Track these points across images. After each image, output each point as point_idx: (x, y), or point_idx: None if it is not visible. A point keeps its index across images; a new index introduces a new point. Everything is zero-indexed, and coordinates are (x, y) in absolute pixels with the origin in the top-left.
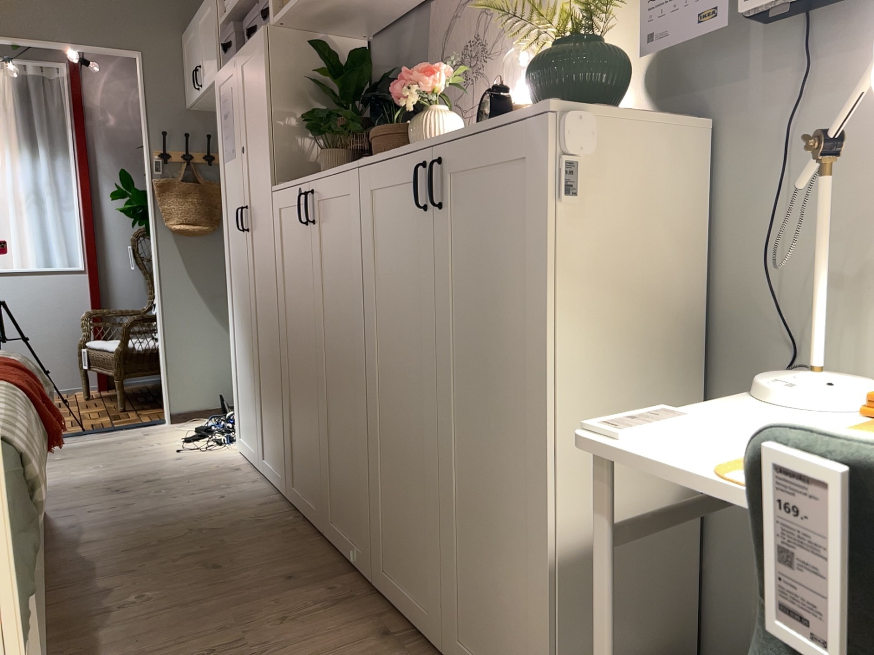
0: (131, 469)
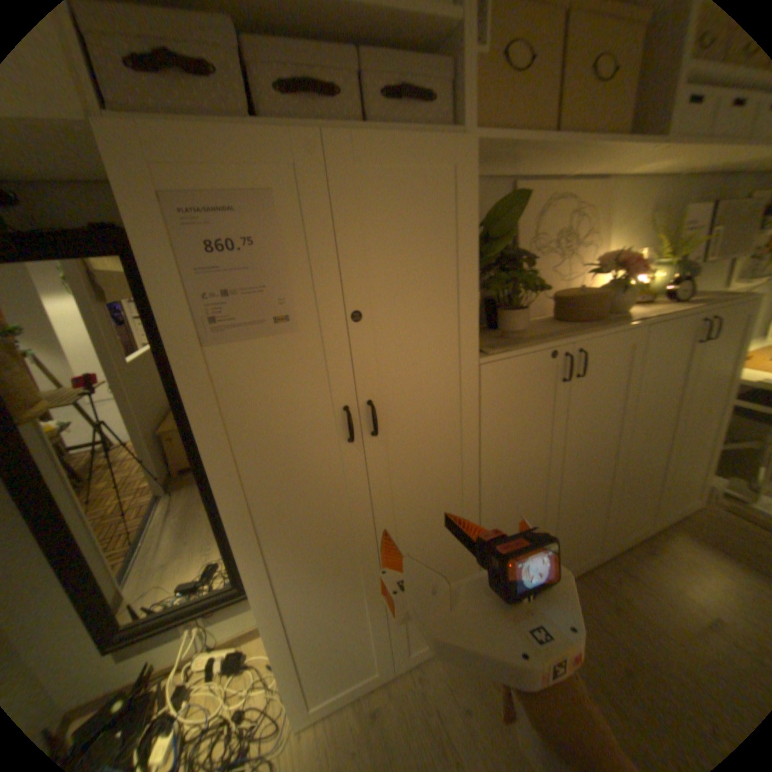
0: None
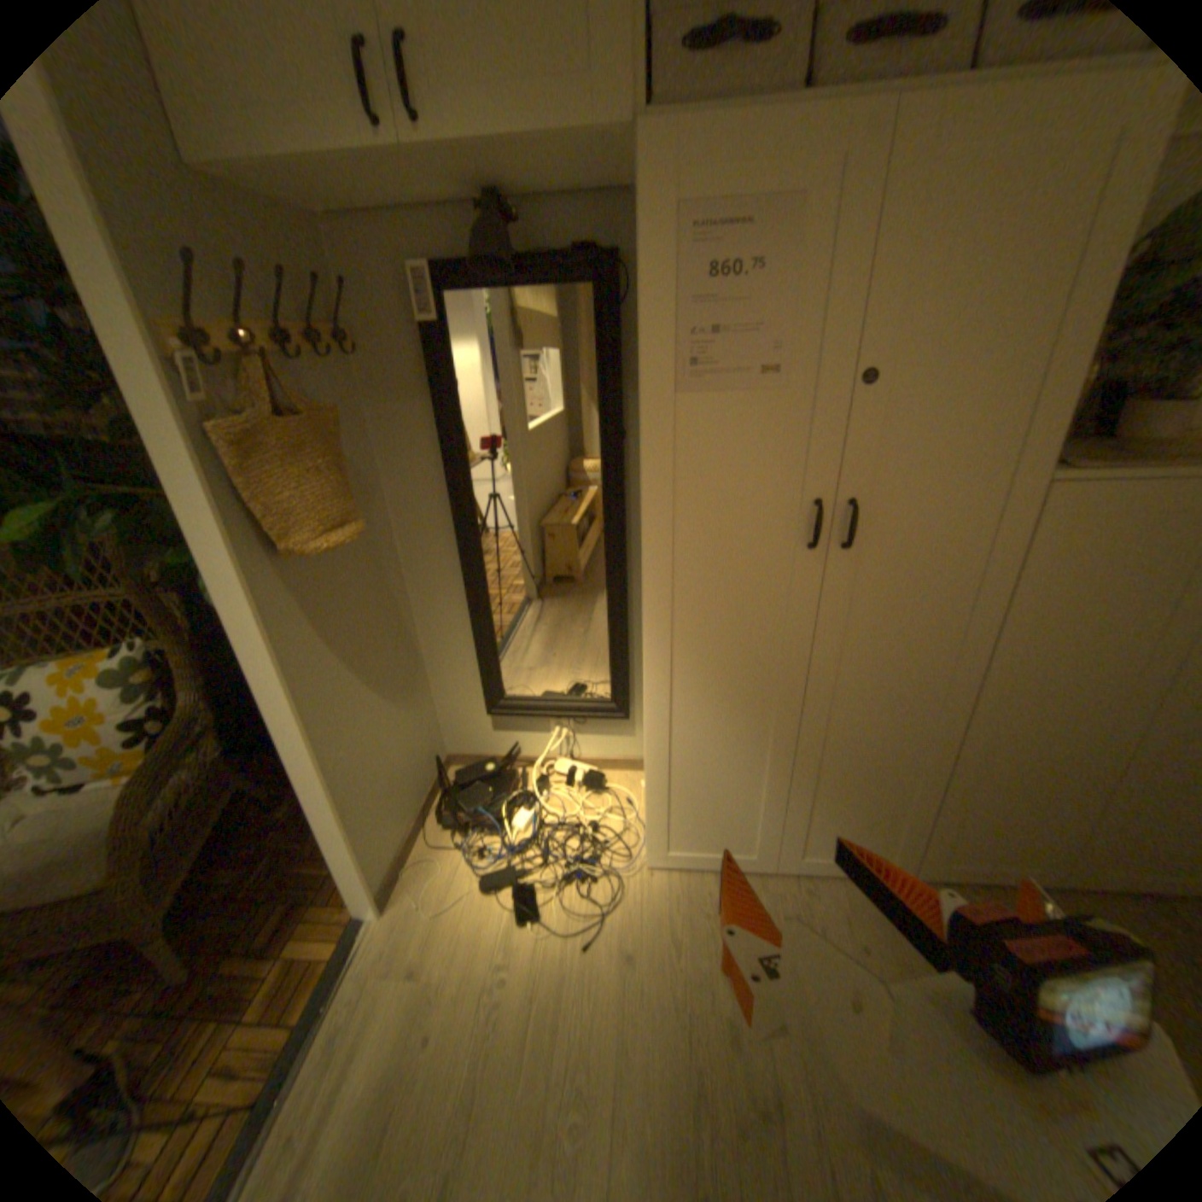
0: (640, 1060)
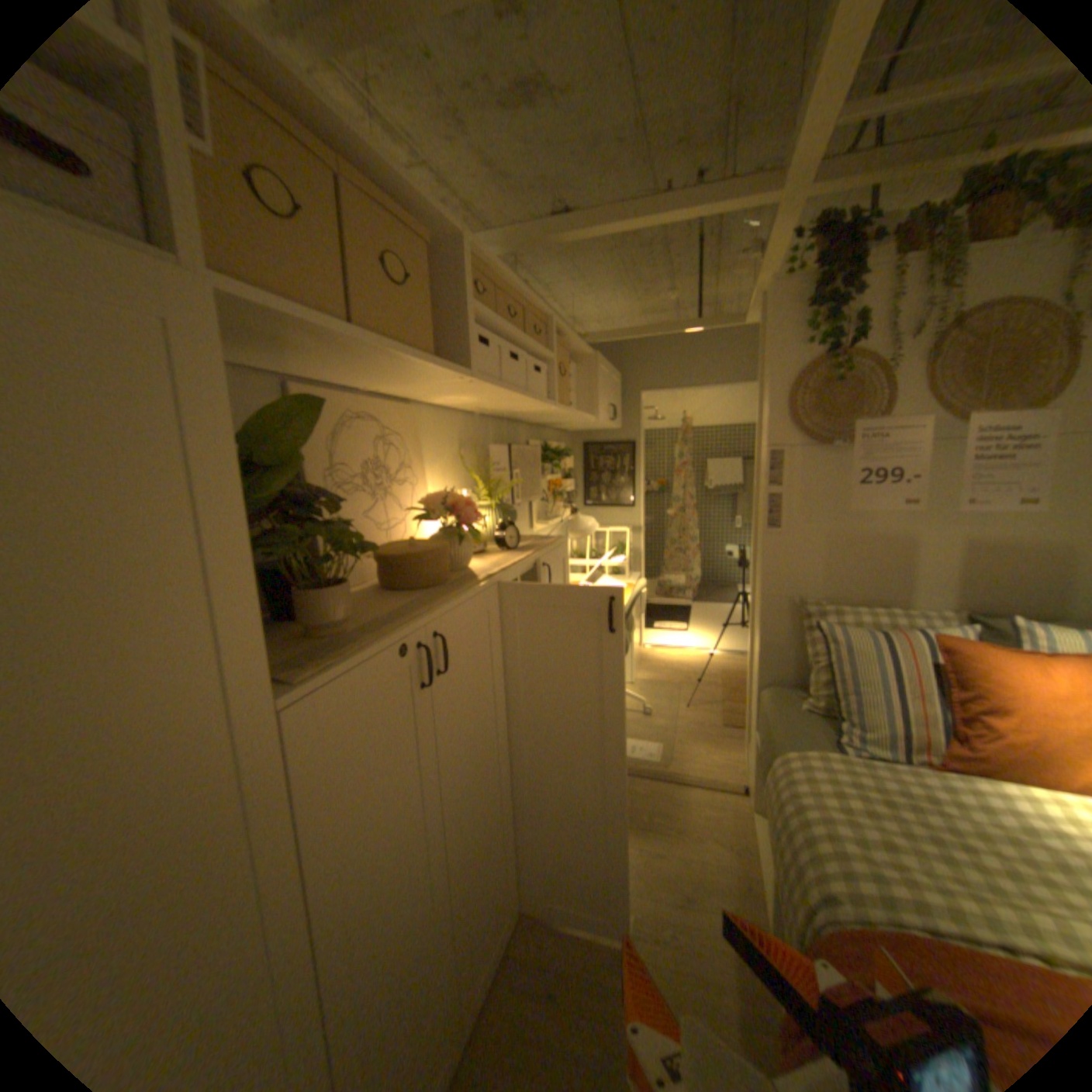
0: None
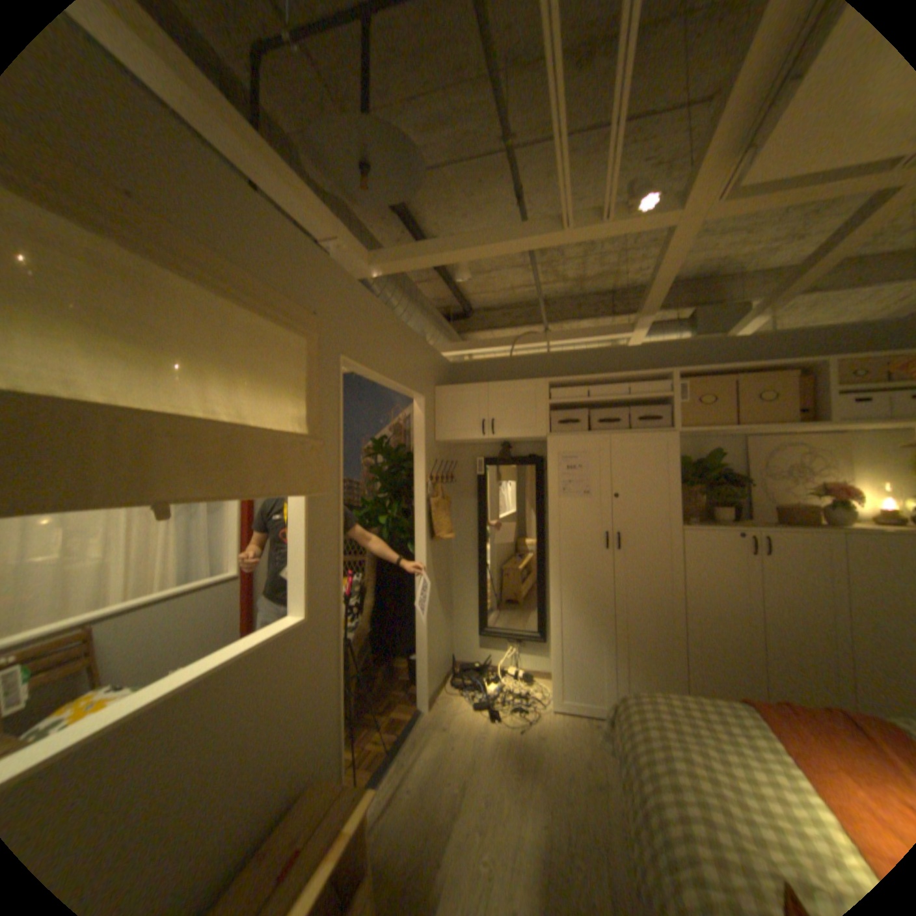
0: (545, 768)
